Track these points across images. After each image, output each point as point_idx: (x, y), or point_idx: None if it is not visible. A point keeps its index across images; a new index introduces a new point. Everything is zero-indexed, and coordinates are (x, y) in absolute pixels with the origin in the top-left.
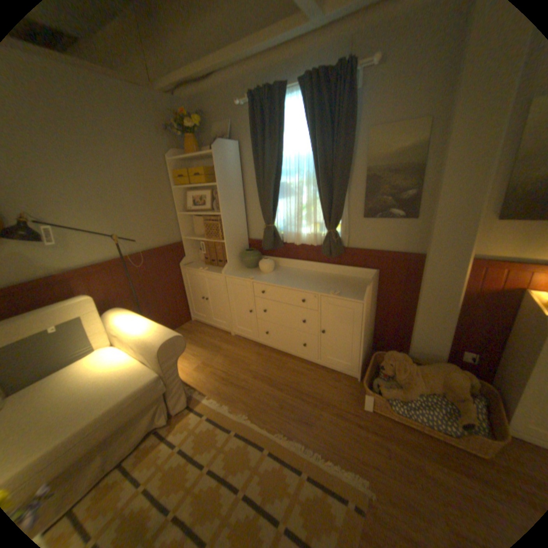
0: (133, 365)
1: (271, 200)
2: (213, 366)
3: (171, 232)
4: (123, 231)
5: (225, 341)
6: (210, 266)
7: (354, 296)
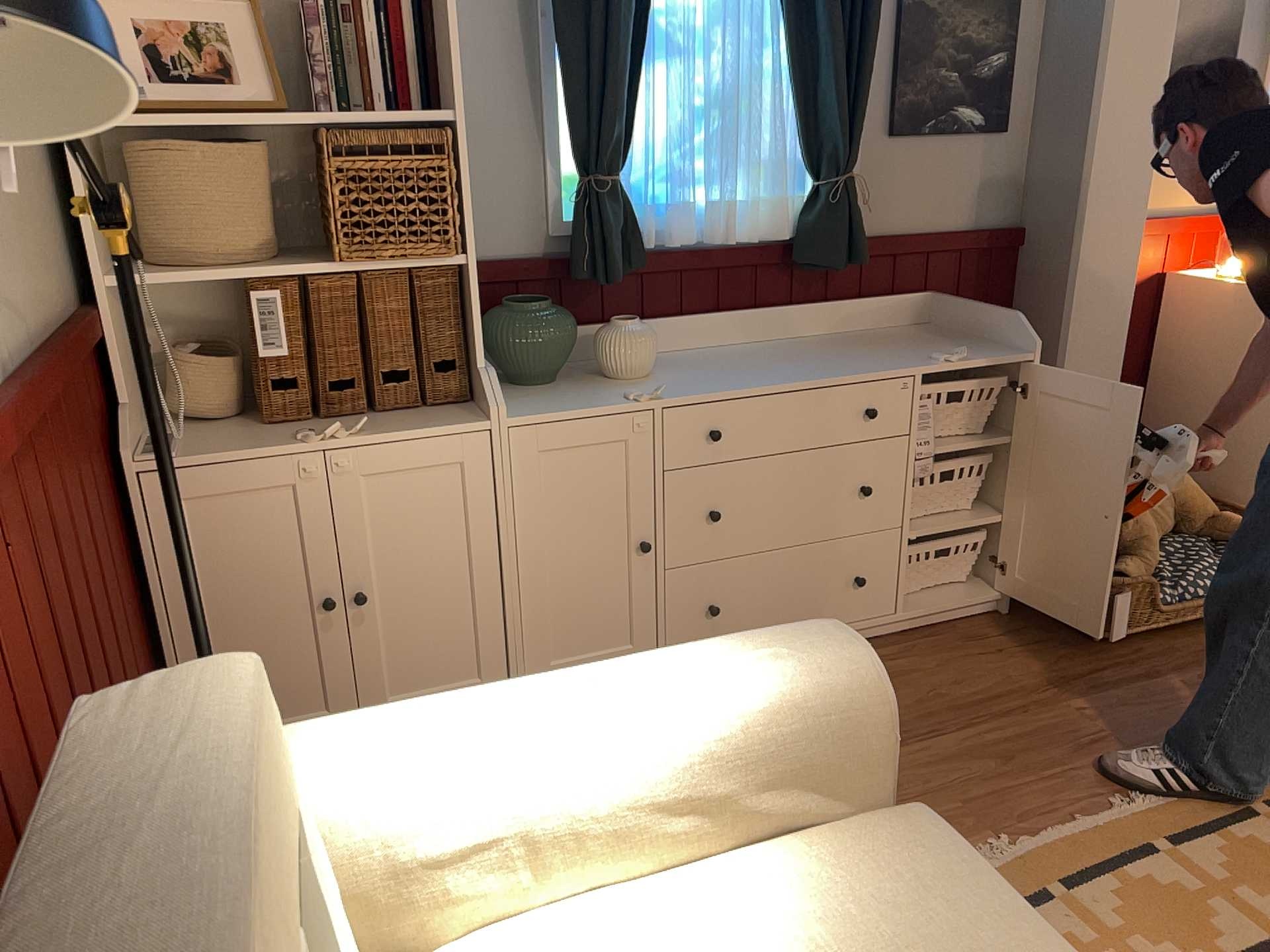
0: (780, 868)
1: (630, 69)
2: None
3: (52, 246)
4: None
5: None
6: (320, 424)
7: (995, 354)
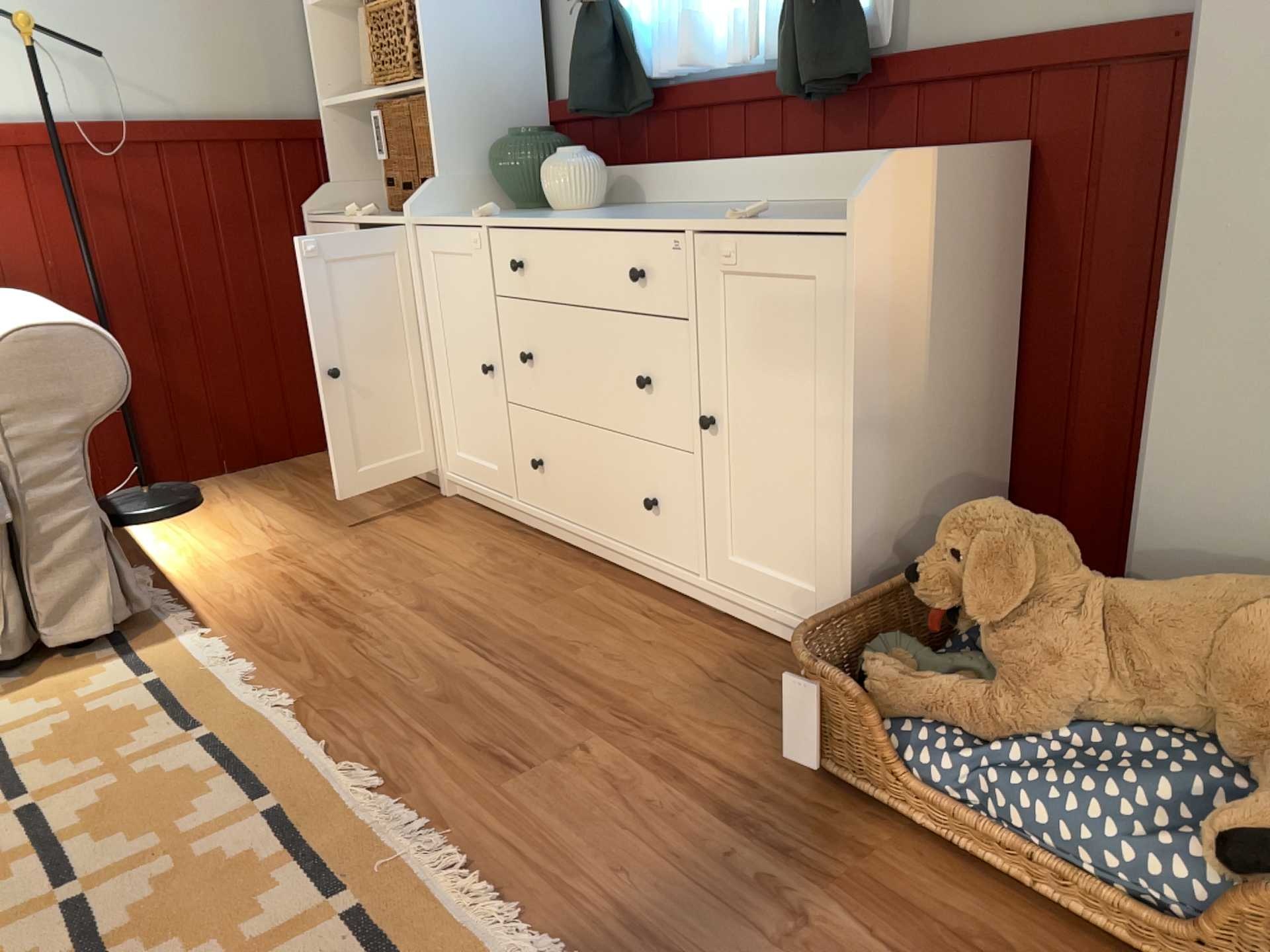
0: None
1: None
2: (305, 563)
3: (281, 81)
4: (87, 38)
5: (406, 508)
6: (397, 216)
7: (822, 218)
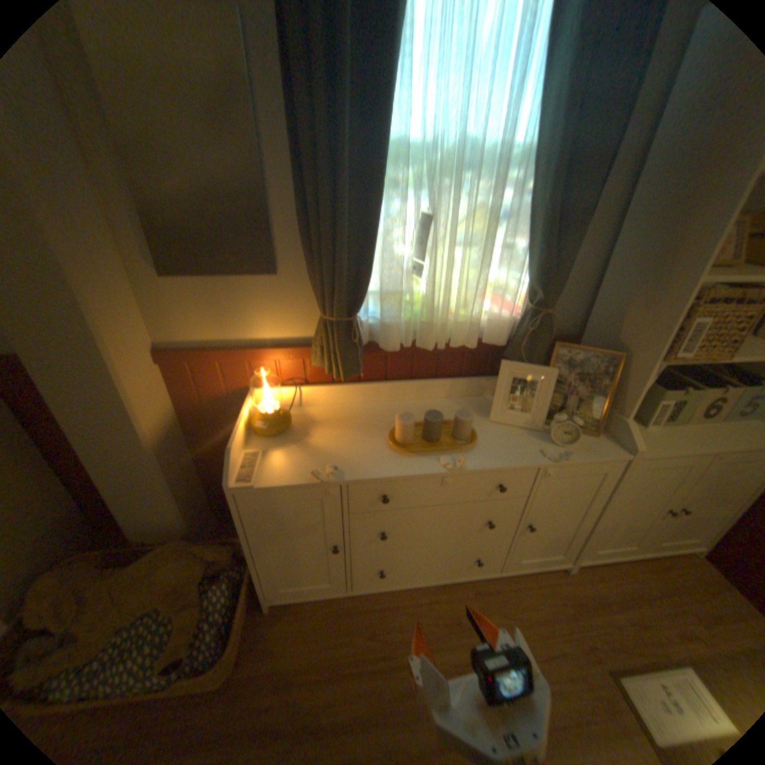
0: None
1: None
2: None
3: None
4: None
5: None
6: None
7: None
